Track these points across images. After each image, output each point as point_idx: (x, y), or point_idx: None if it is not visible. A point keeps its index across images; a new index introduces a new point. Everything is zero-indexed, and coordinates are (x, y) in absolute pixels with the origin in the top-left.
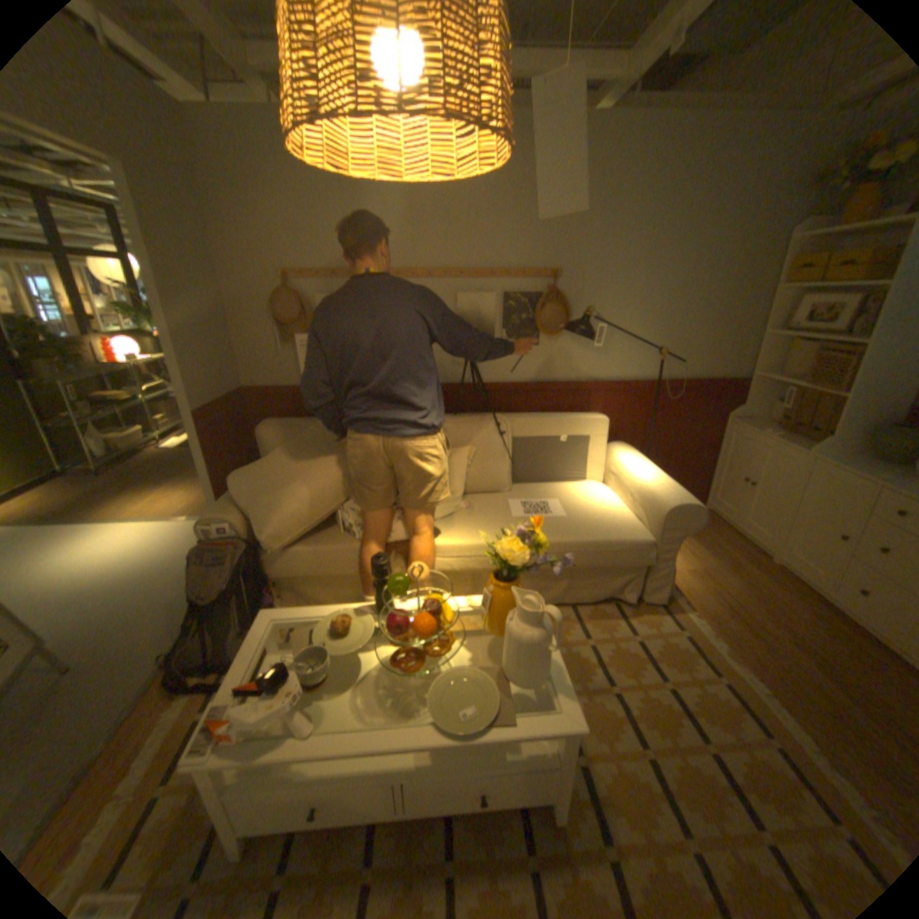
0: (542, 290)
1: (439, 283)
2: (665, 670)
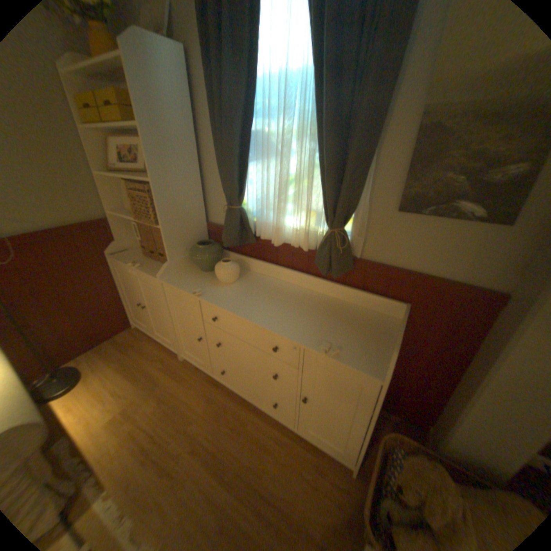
0: None
1: None
2: None
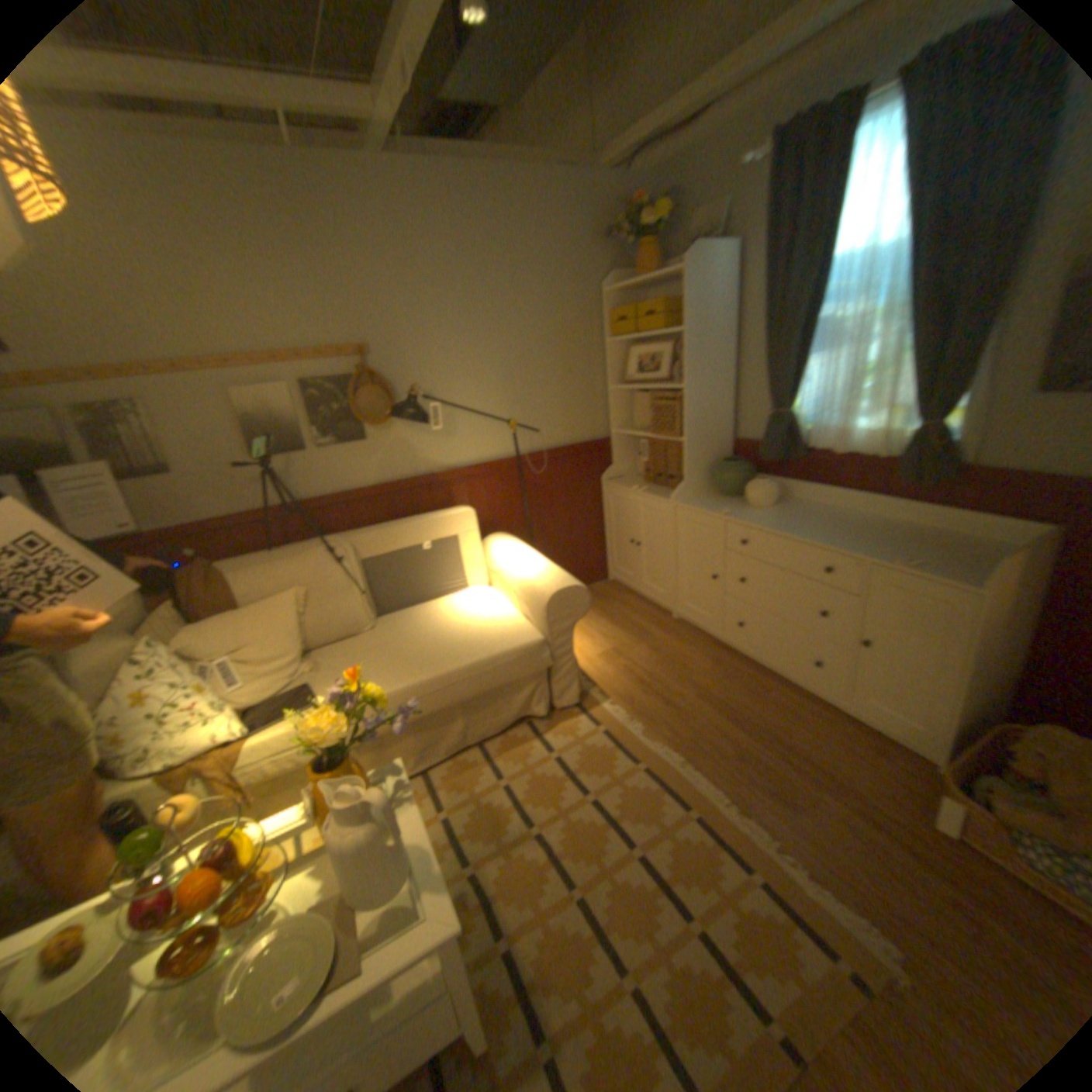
0: (350, 372)
1: (193, 378)
2: (583, 781)
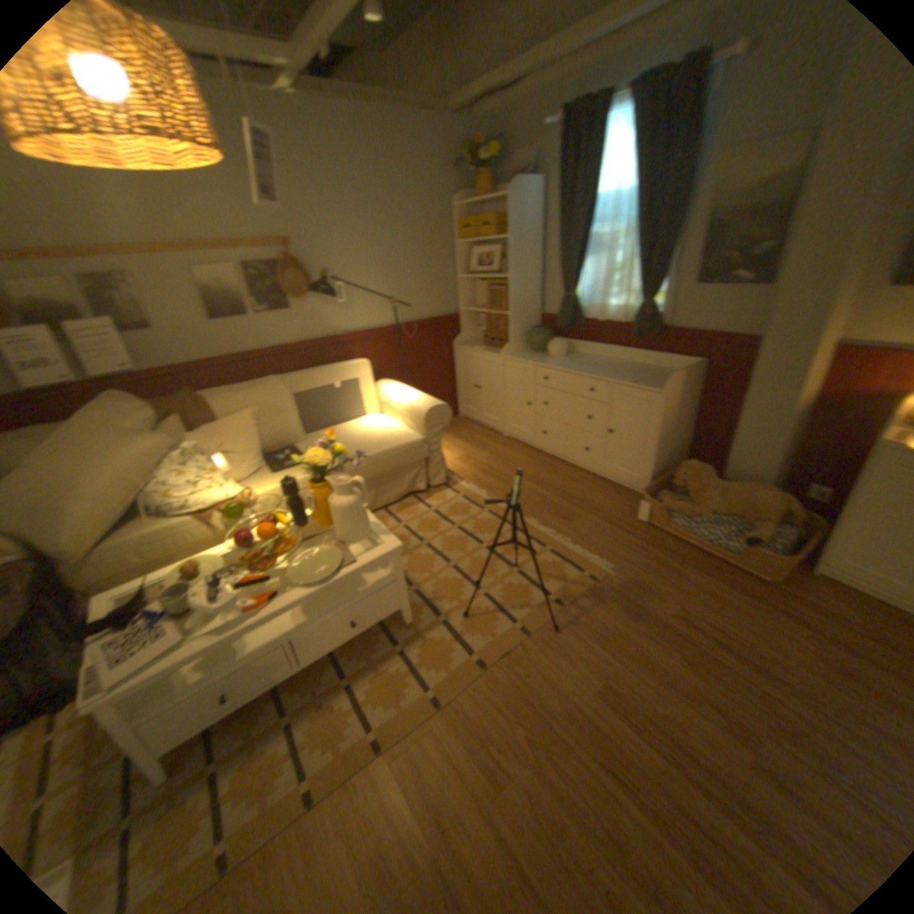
0: (276, 258)
1: (164, 258)
2: (451, 519)
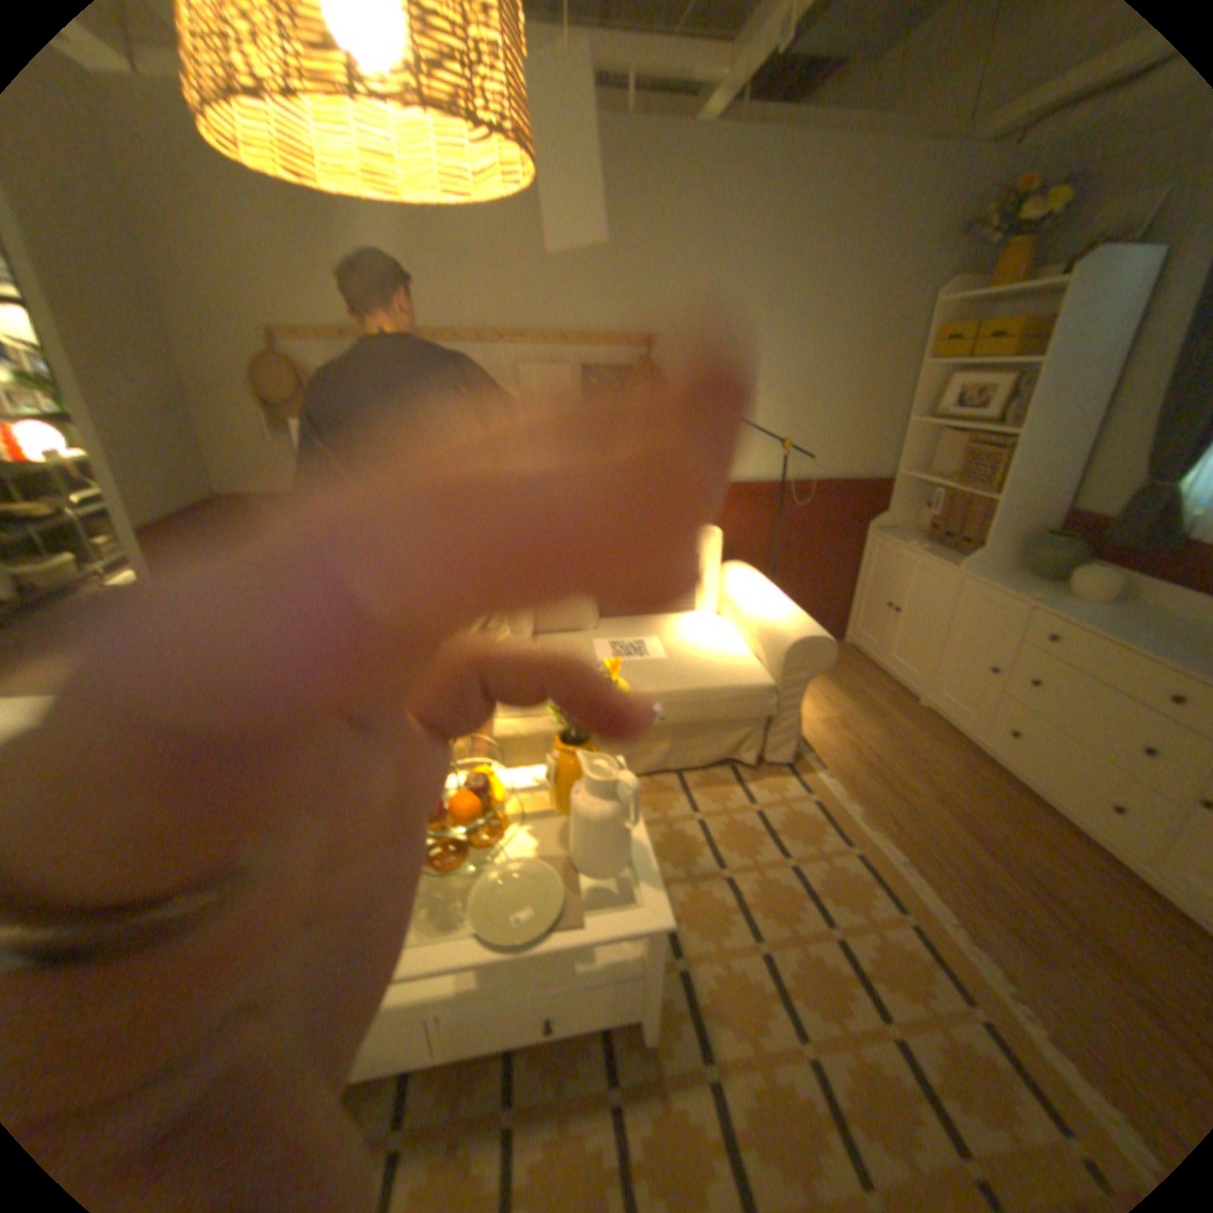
0: (632, 362)
1: (492, 349)
2: (786, 843)
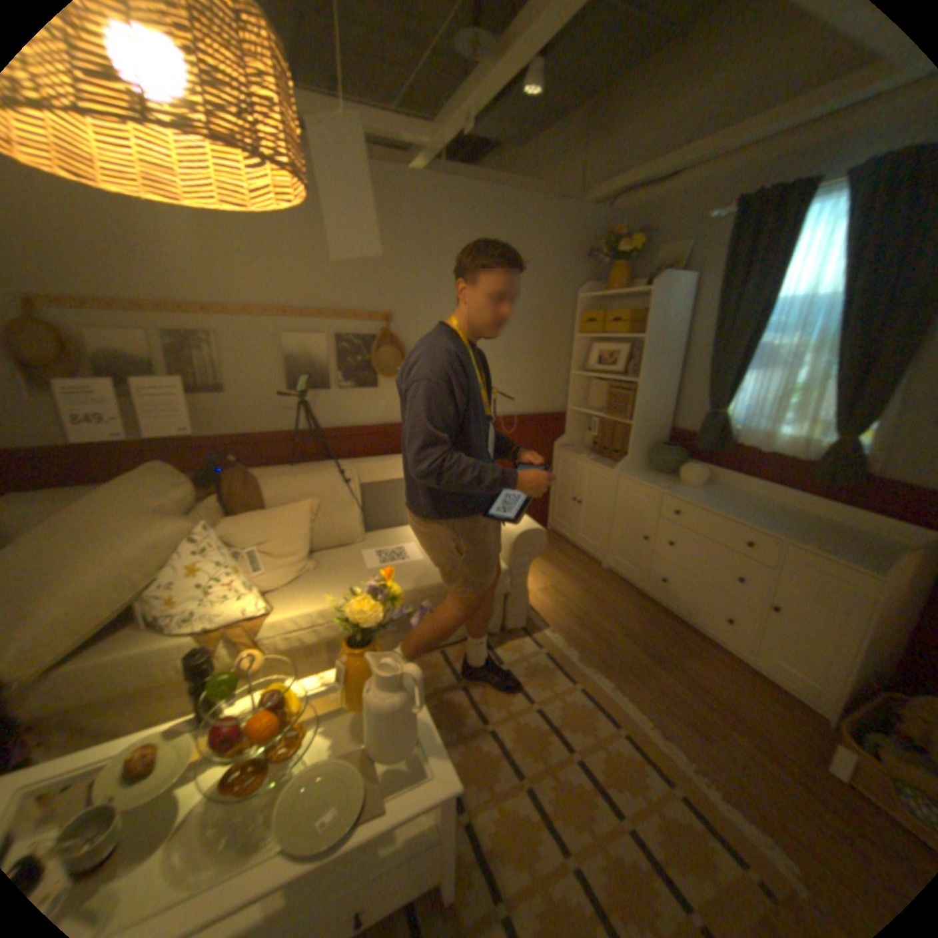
0: (377, 333)
1: (260, 321)
2: (531, 692)
